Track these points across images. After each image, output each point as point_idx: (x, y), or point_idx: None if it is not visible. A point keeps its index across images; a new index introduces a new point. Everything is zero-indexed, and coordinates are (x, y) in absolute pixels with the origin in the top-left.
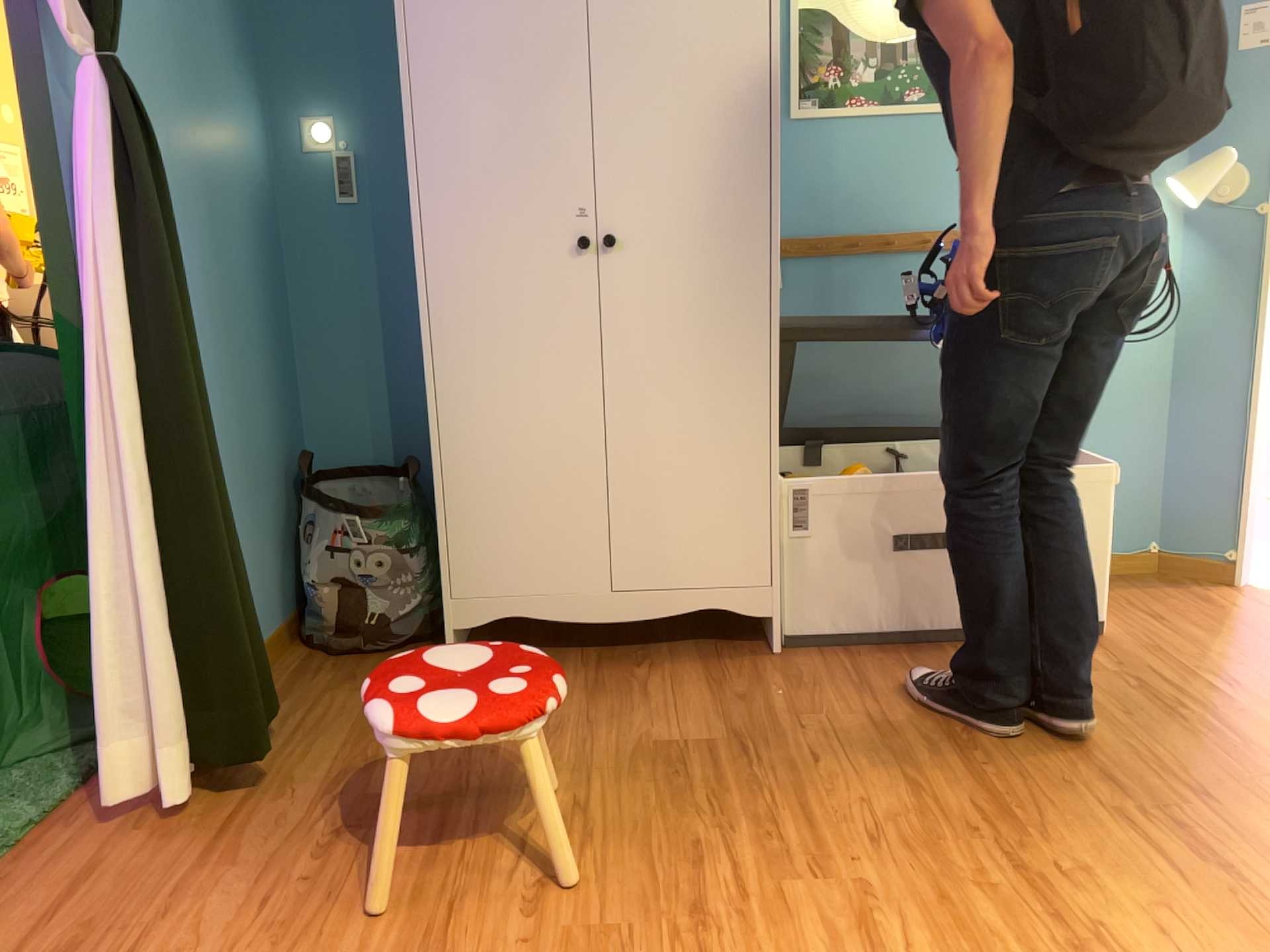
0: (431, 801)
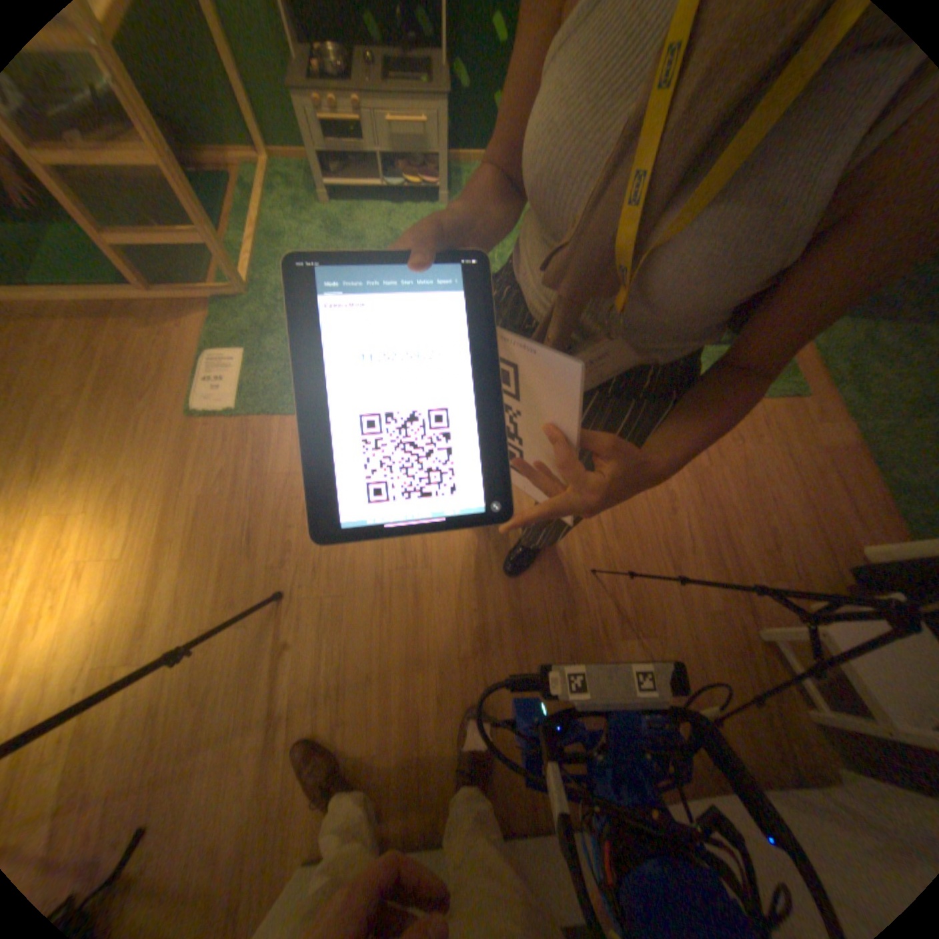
0: (743, 580)
